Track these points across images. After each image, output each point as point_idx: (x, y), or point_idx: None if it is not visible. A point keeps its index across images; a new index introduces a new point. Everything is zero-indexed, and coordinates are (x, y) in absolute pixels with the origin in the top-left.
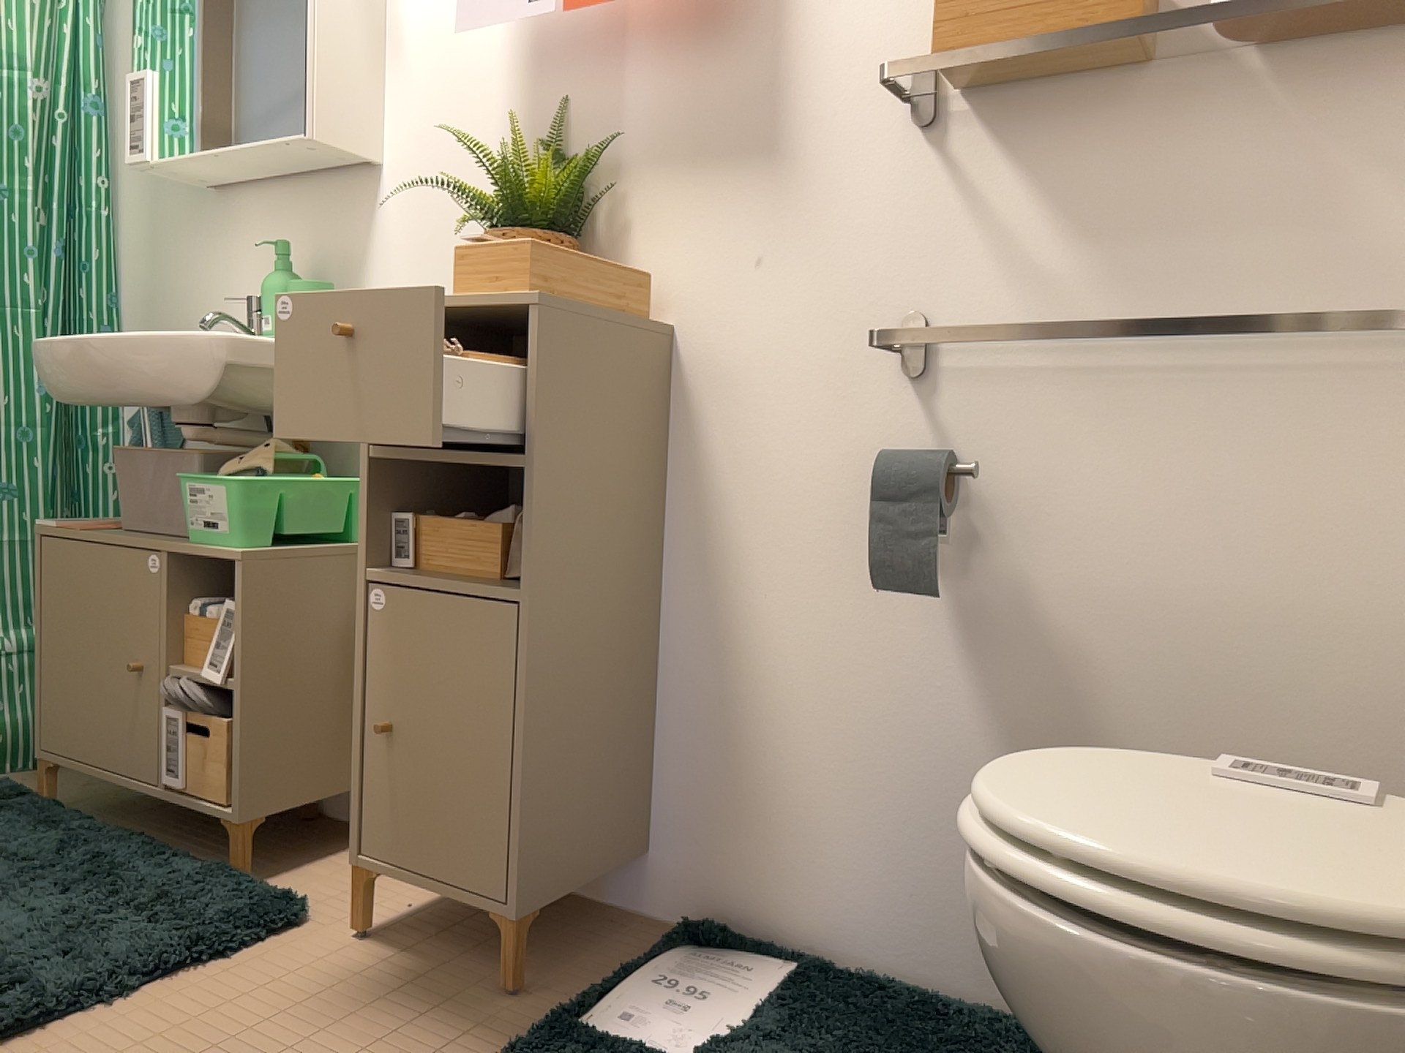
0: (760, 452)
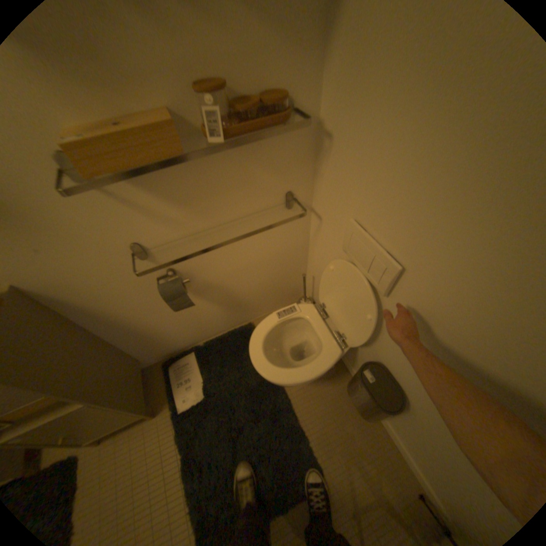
0: (100, 295)
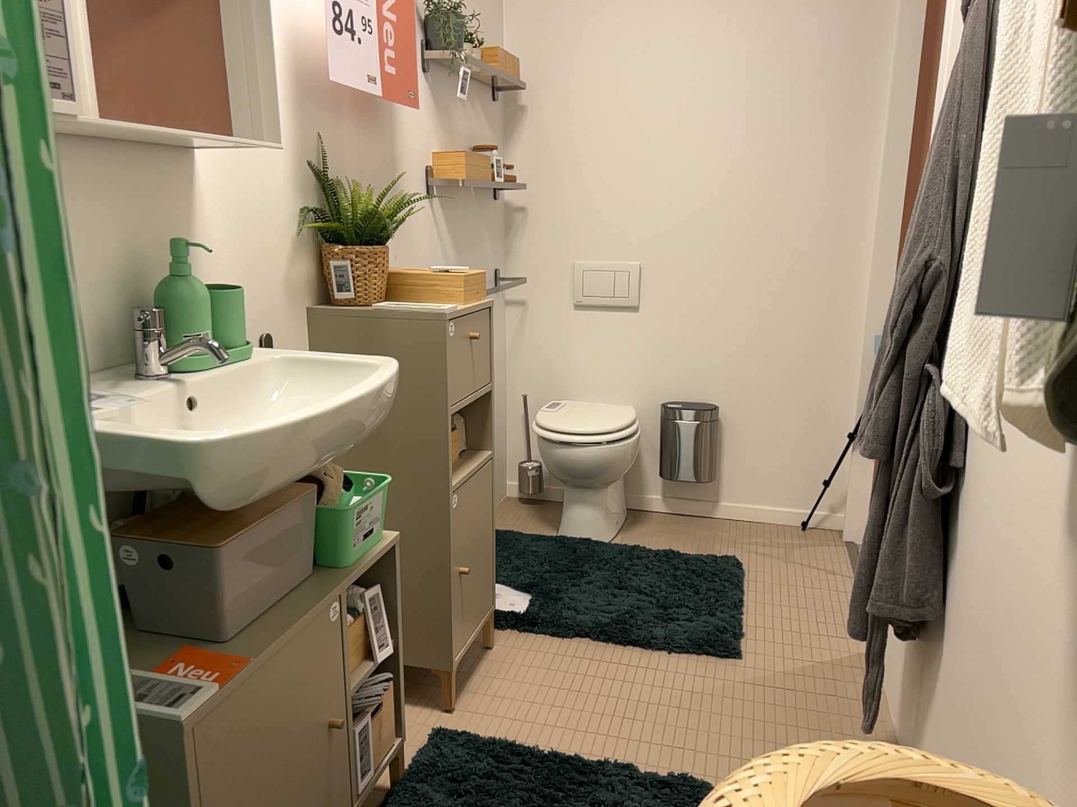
0: None
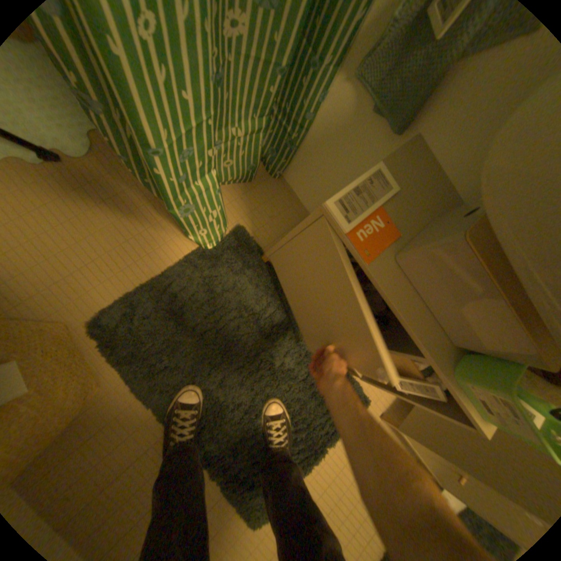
0: None
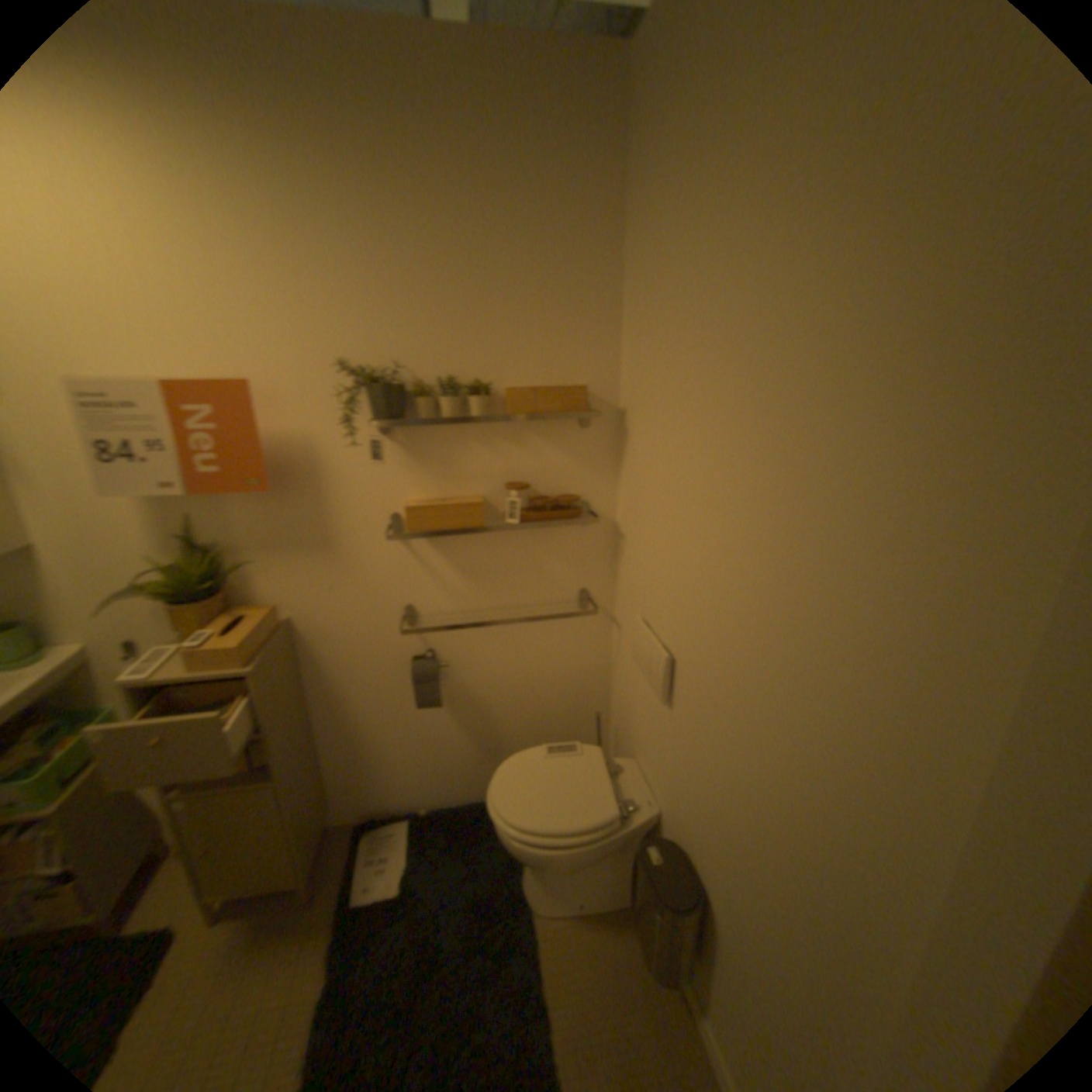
0: (346, 661)
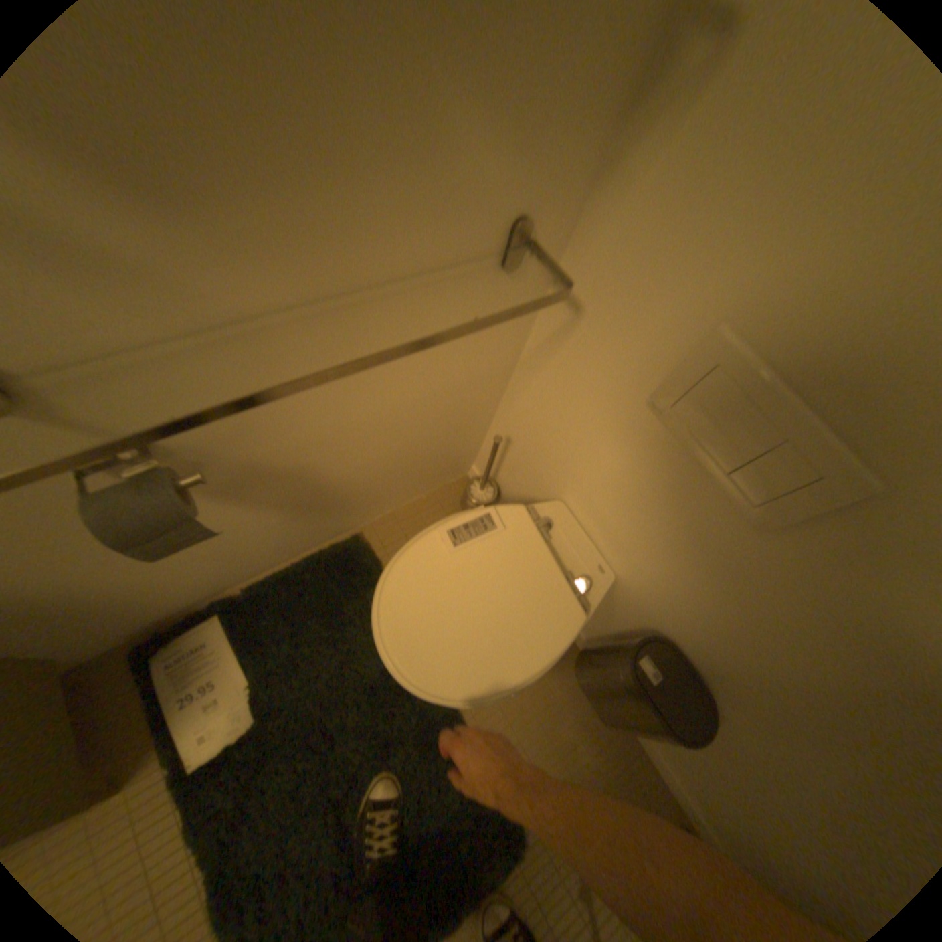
0: None
